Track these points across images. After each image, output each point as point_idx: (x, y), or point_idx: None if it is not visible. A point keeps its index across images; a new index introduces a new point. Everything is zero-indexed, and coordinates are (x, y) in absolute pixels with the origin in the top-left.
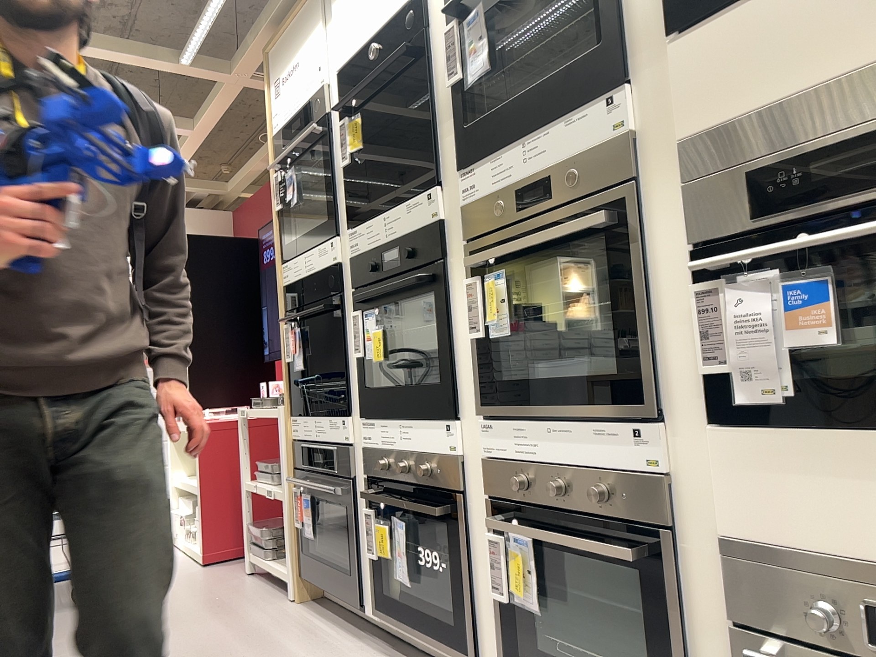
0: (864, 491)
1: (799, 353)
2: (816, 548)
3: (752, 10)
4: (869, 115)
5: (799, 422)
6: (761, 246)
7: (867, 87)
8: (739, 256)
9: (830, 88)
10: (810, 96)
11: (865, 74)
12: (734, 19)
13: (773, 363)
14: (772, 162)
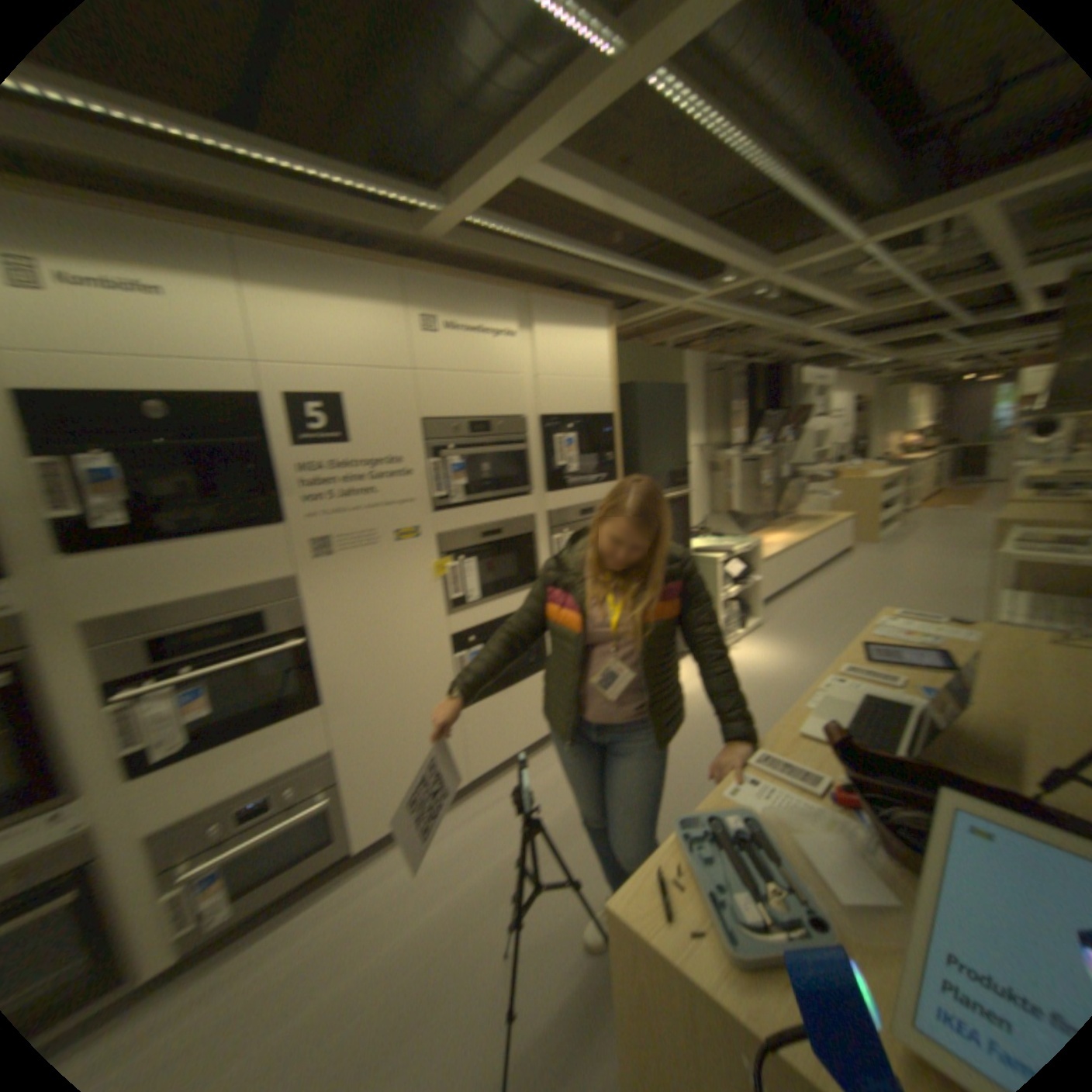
0: (217, 774)
1: (180, 729)
2: (195, 812)
3: (131, 557)
4: (207, 617)
5: (180, 760)
6: (149, 681)
7: (205, 605)
8: (145, 692)
9: (180, 600)
10: (167, 603)
11: (198, 596)
12: (117, 559)
13: (164, 738)
14: (153, 639)
